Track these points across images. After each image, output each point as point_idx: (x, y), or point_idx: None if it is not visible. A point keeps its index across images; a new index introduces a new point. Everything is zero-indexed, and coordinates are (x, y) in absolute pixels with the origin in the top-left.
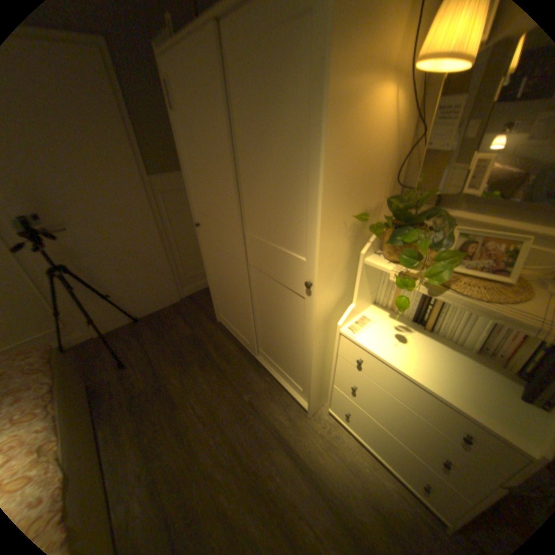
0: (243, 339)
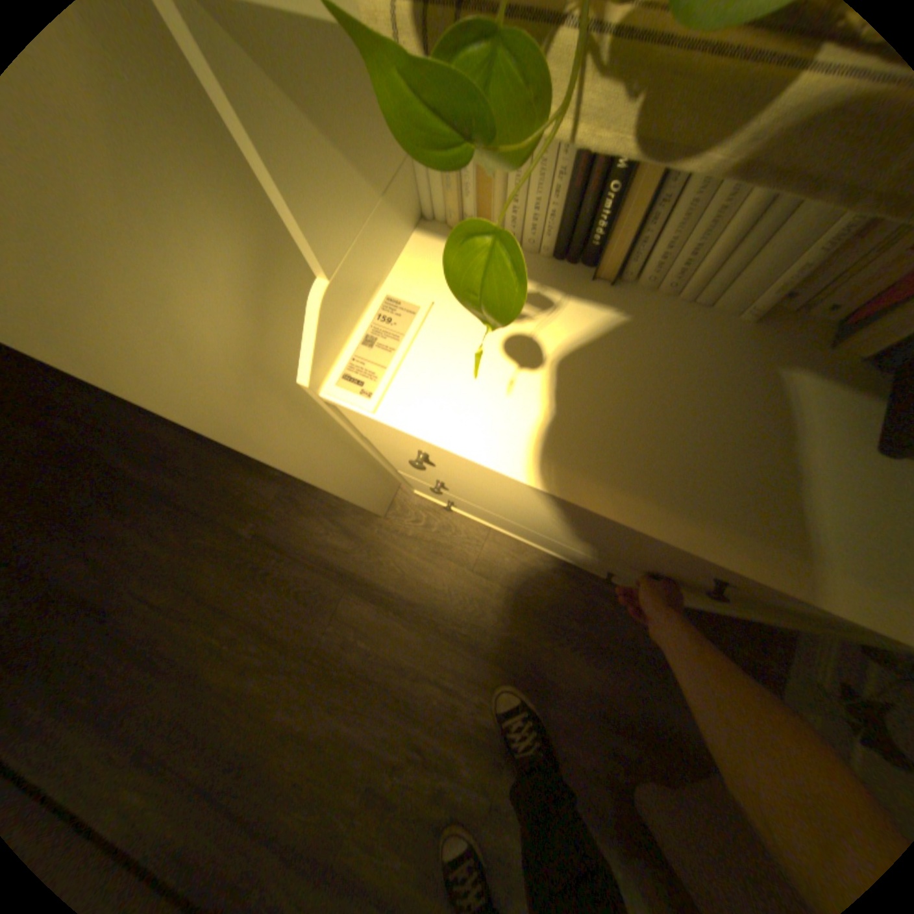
0: None
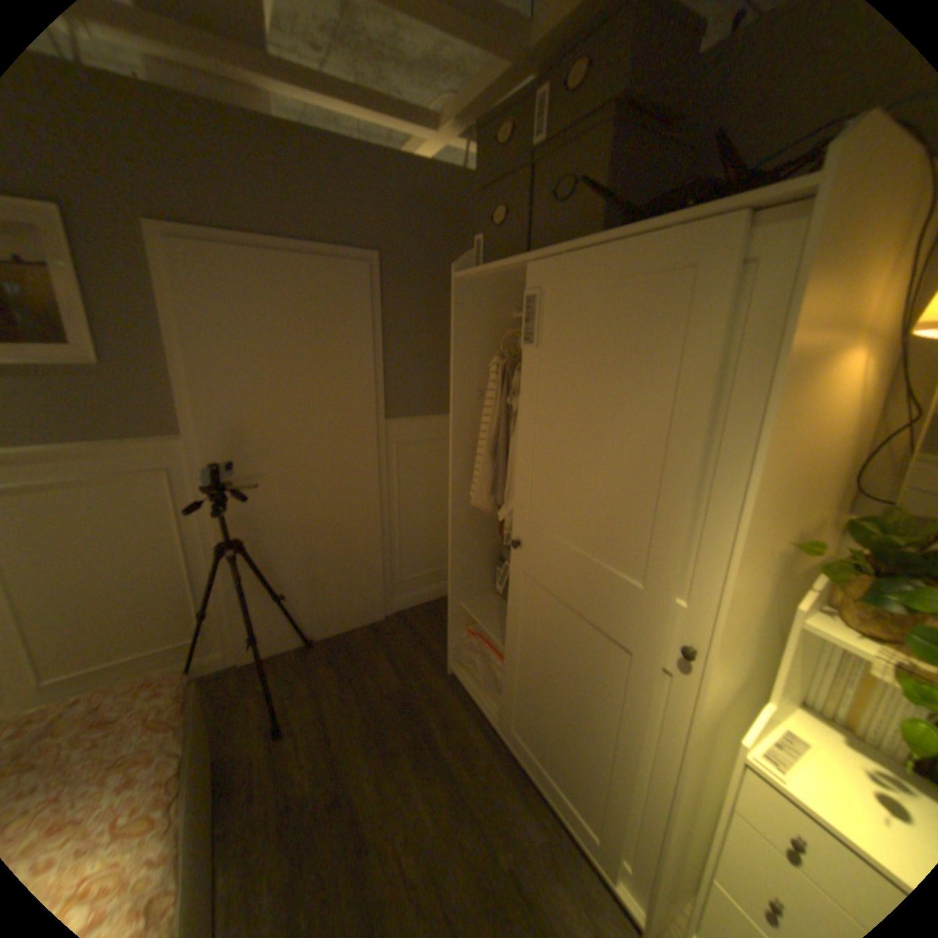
0: (502, 721)
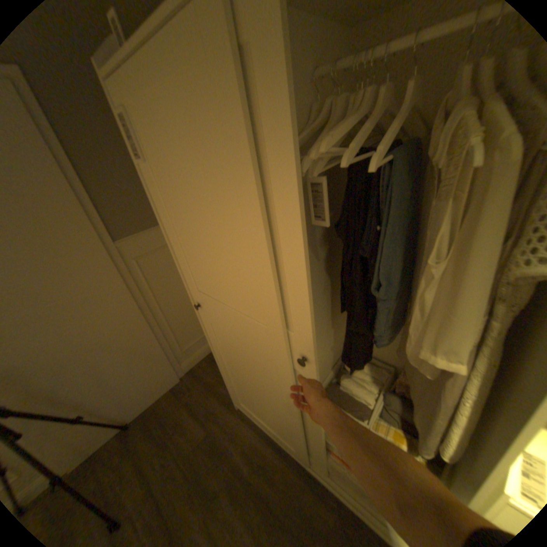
0: (283, 443)
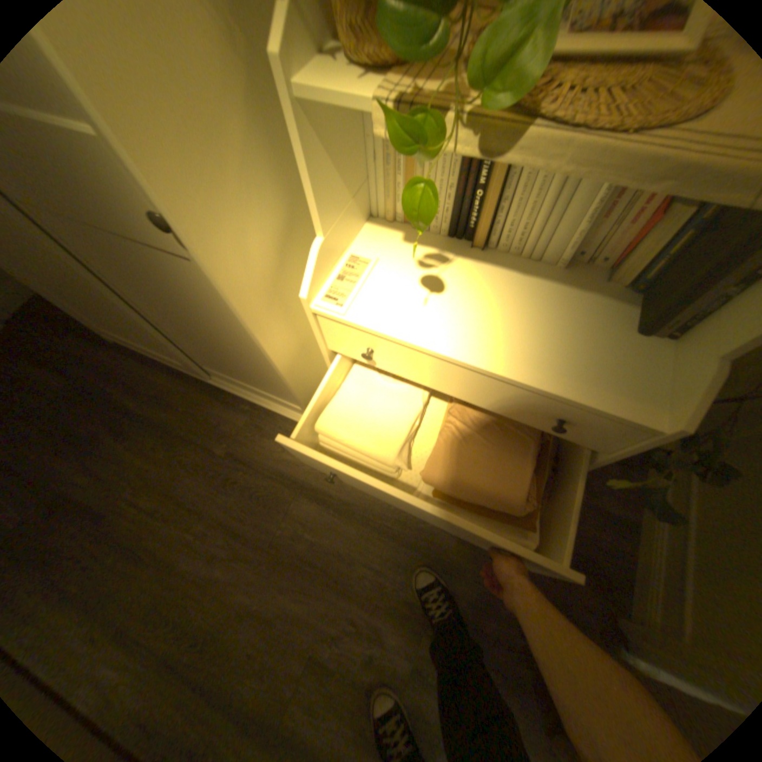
0: (171, 361)
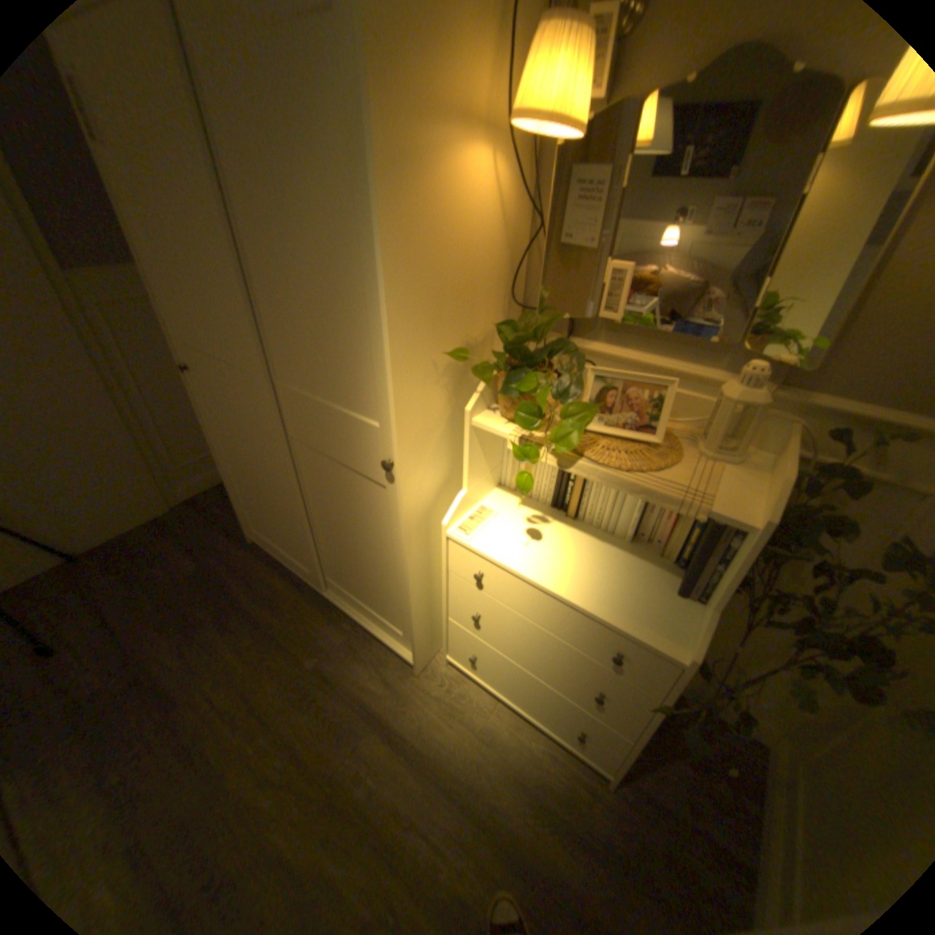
0: (298, 567)
